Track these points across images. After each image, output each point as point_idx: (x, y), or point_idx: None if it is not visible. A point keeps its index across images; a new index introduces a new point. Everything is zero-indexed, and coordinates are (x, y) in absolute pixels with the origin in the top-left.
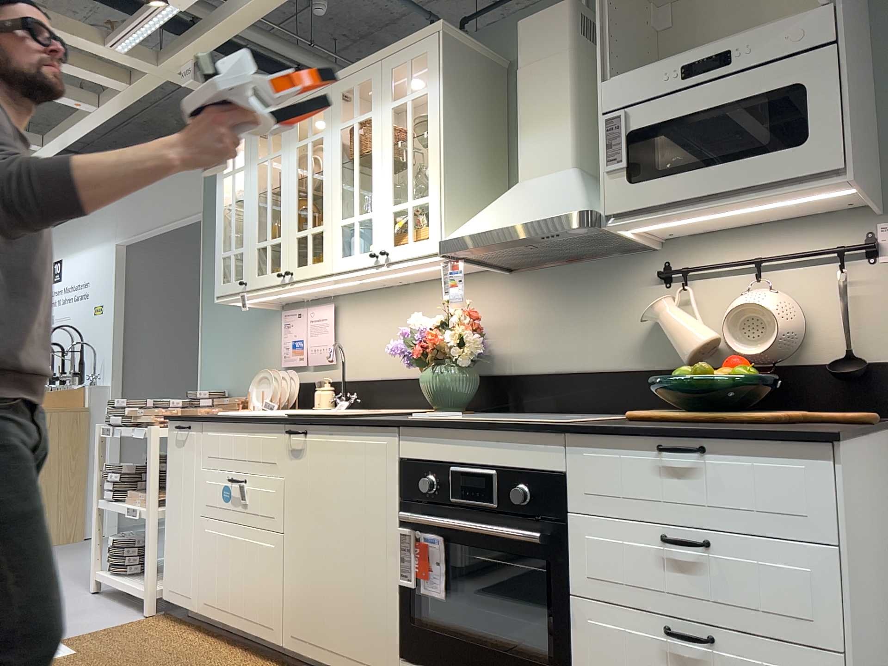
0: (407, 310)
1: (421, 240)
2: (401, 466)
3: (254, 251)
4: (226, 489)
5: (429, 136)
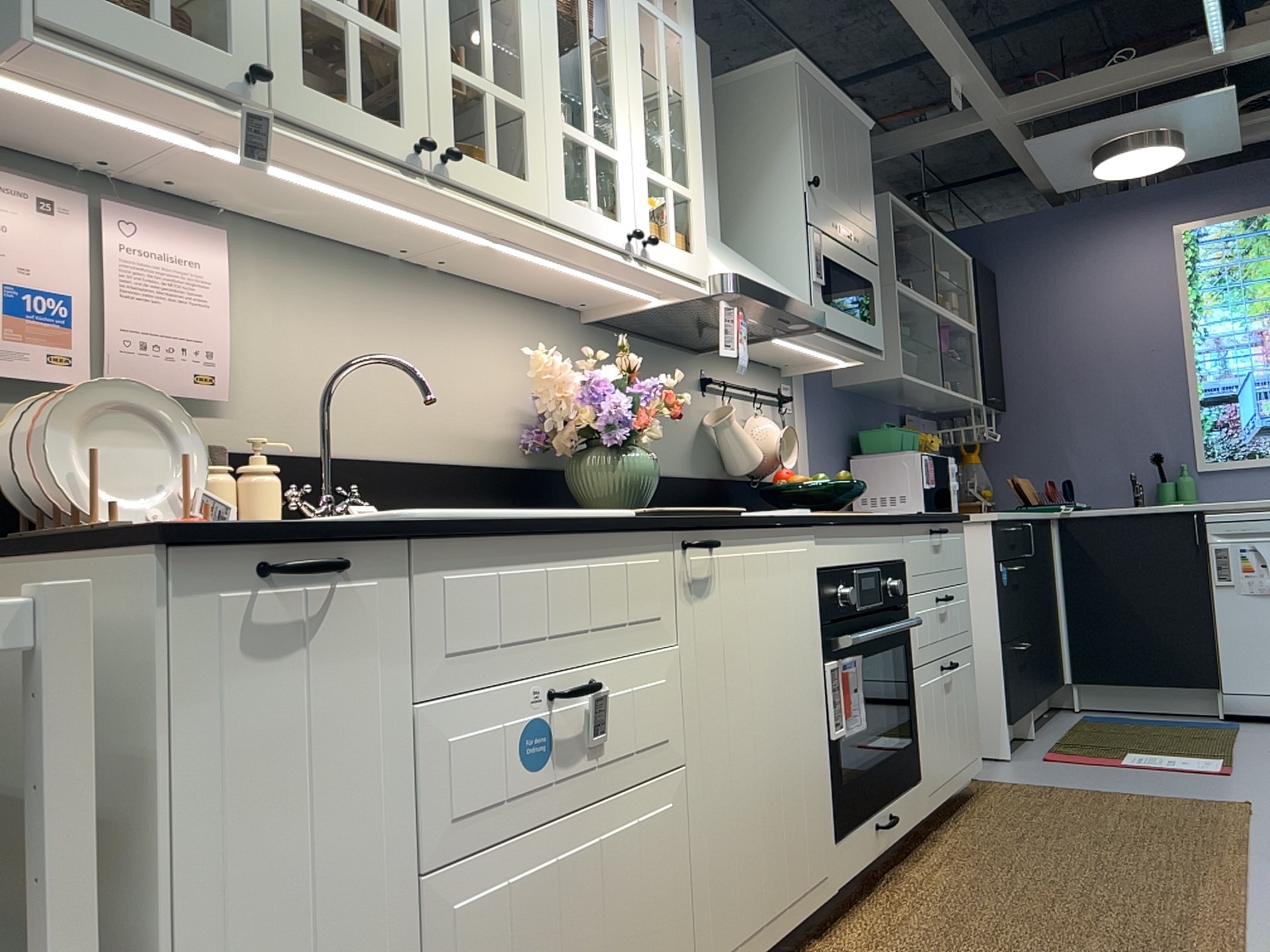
0: (427, 324)
1: (687, 252)
2: (815, 579)
3: (294, 0)
4: (530, 733)
5: (690, 105)
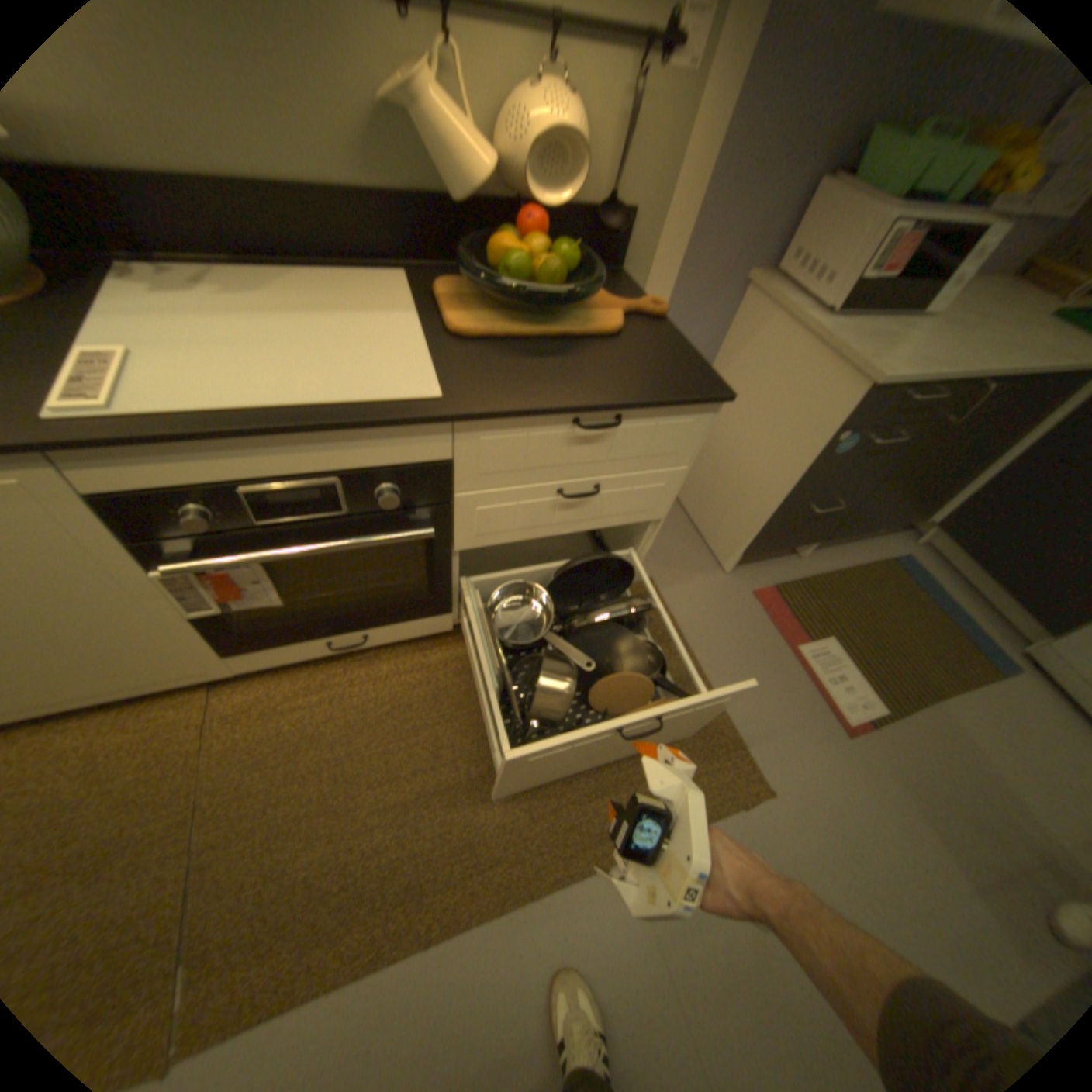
0: None
1: None
2: (91, 499)
3: None
4: None
5: None
